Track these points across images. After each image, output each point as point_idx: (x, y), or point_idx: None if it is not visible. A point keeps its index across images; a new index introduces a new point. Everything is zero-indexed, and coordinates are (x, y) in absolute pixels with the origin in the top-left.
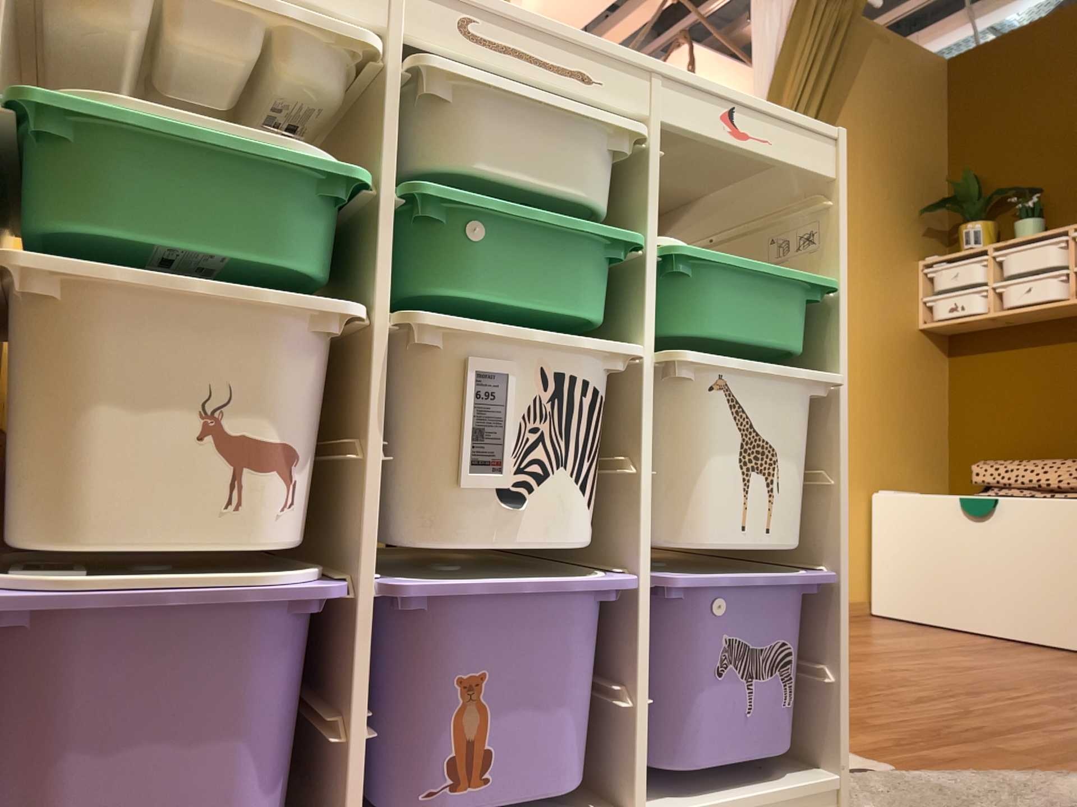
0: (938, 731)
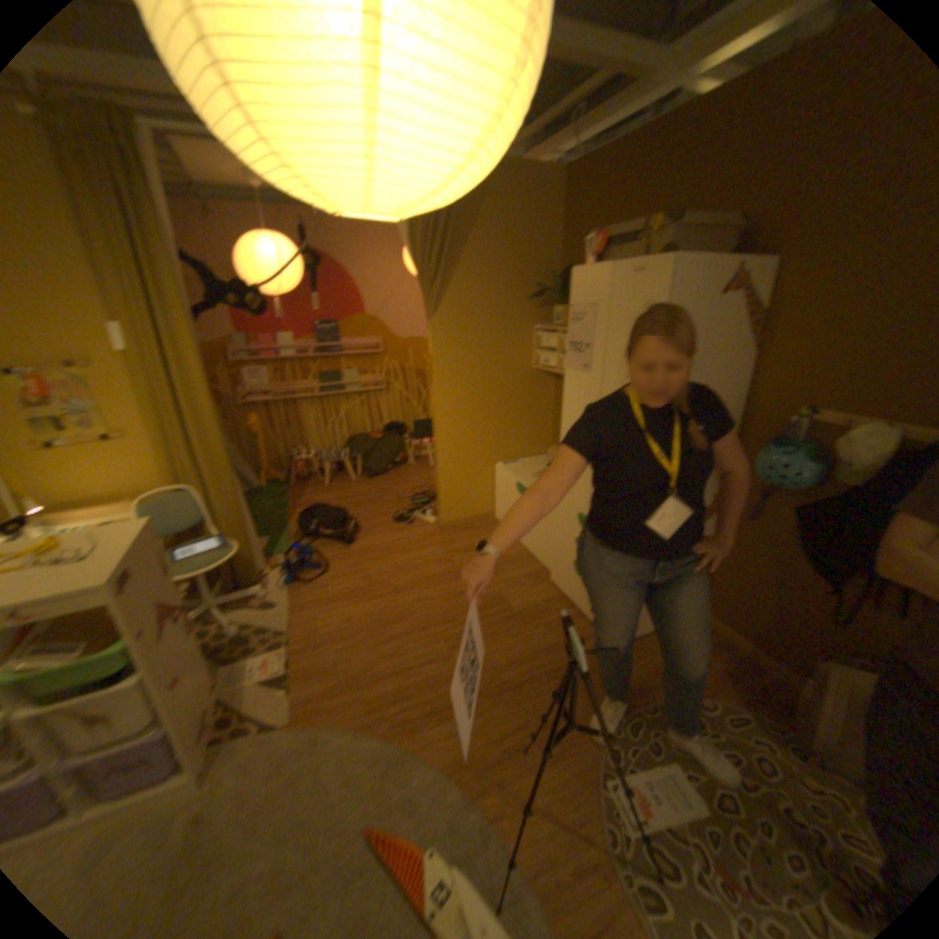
0: (349, 687)
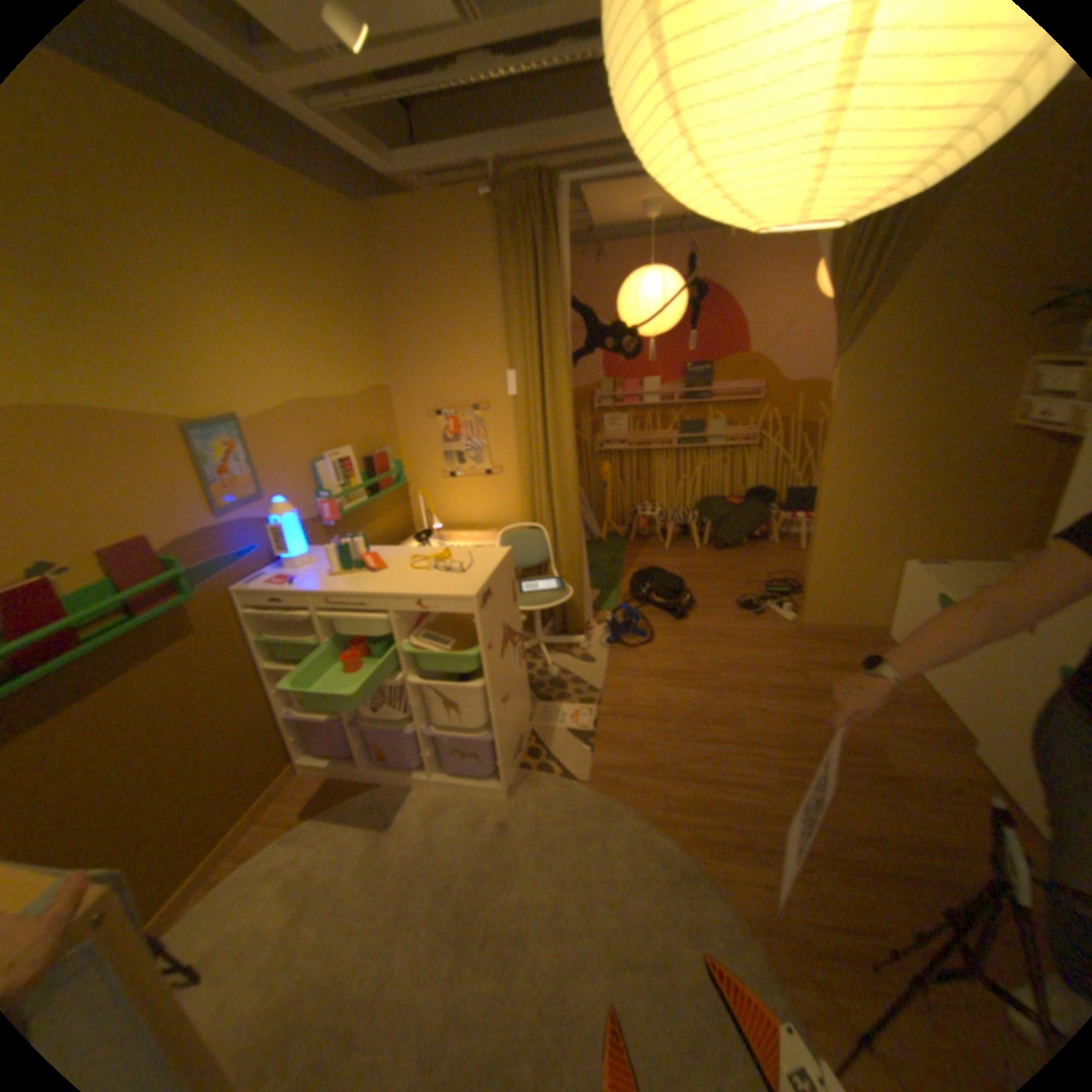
0: (656, 773)
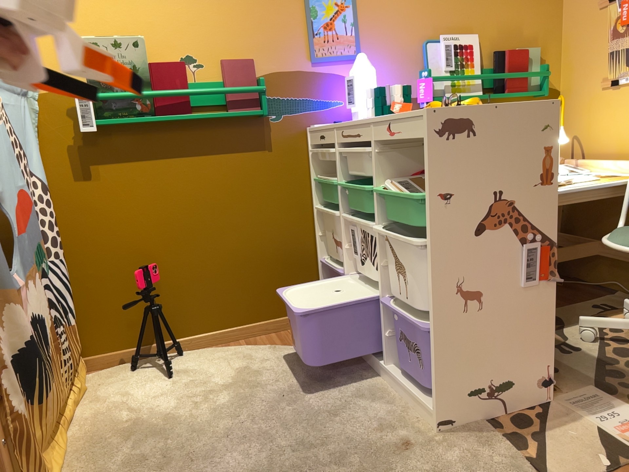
0: None
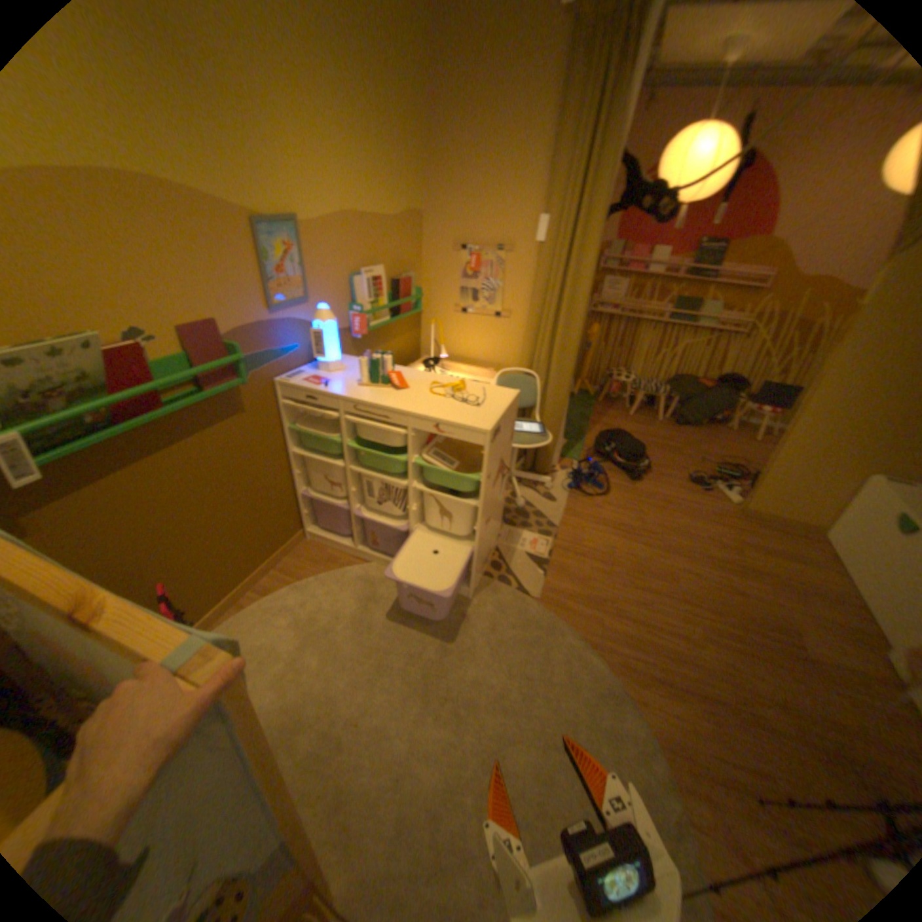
0: (596, 605)
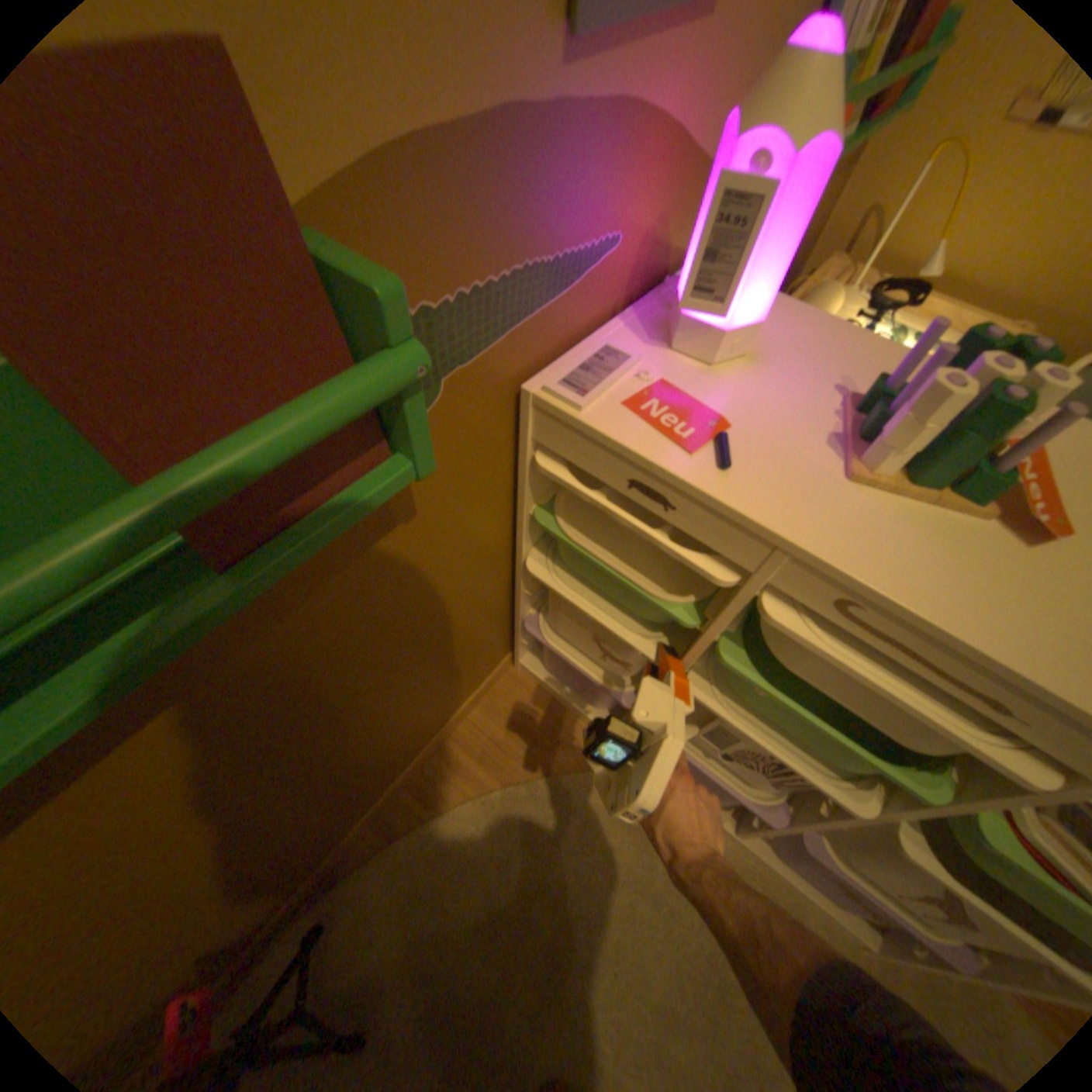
0: None
